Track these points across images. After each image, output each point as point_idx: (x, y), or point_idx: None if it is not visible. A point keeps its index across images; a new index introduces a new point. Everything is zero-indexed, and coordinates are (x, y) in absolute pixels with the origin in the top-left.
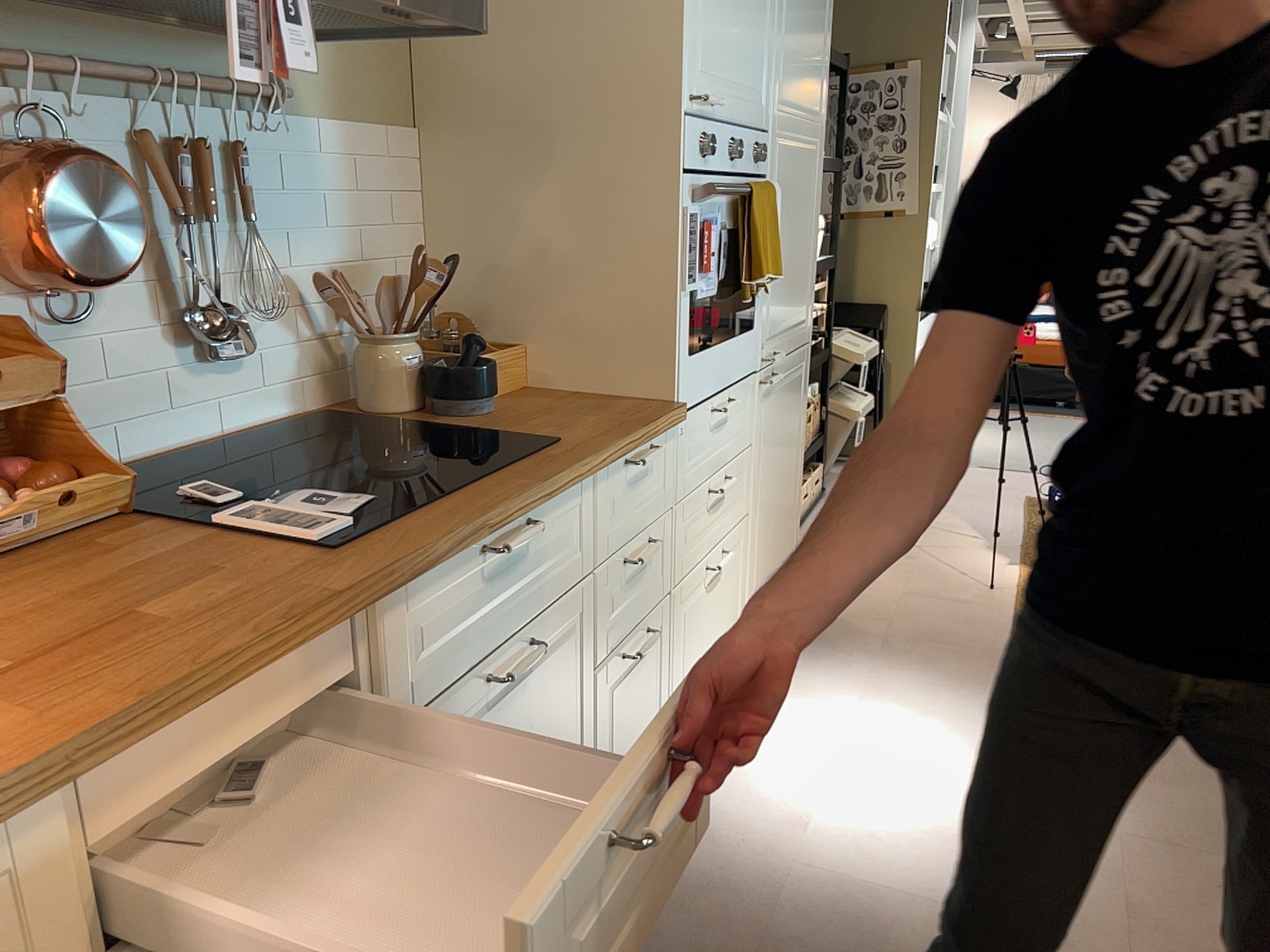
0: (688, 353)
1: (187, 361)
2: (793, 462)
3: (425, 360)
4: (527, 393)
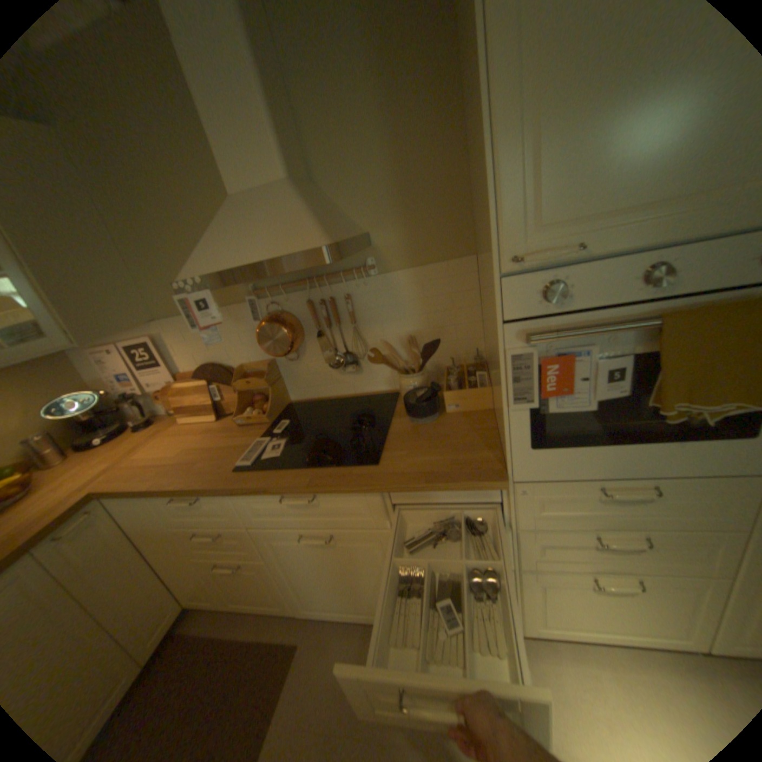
0: (531, 447)
1: (338, 370)
2: None
3: (415, 387)
4: (477, 416)
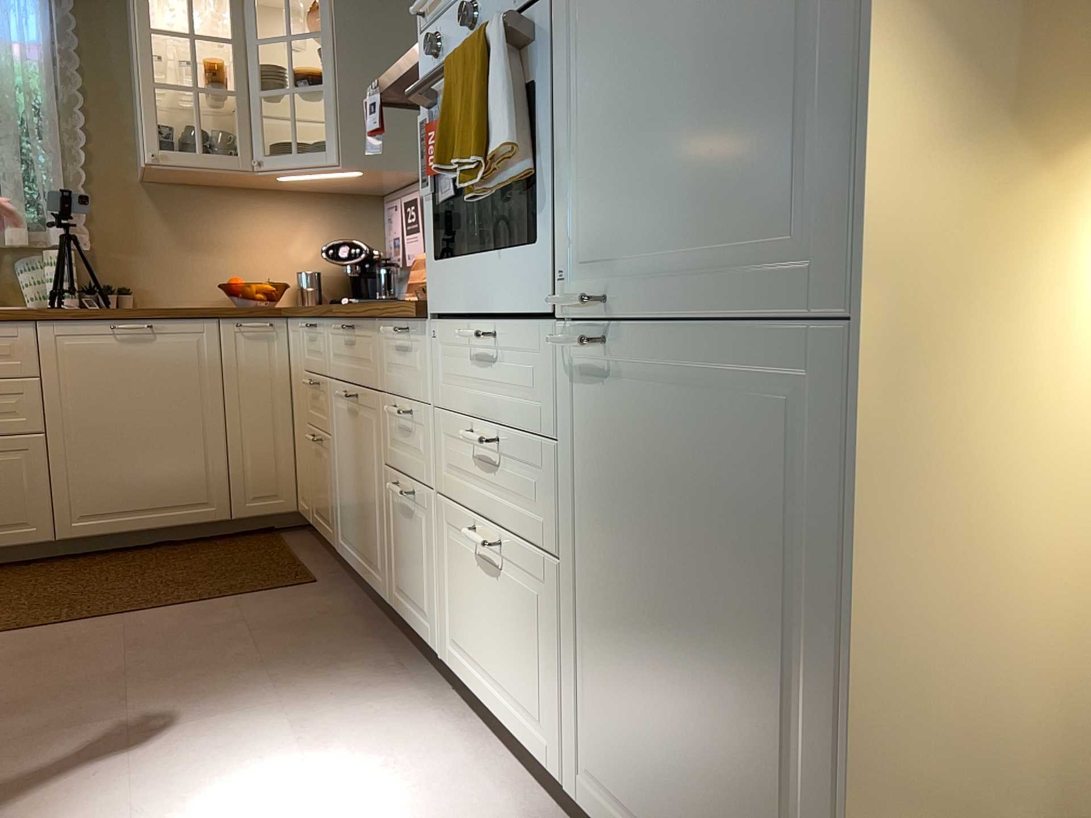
0: (437, 257)
1: None
2: (761, 655)
3: None
4: None
